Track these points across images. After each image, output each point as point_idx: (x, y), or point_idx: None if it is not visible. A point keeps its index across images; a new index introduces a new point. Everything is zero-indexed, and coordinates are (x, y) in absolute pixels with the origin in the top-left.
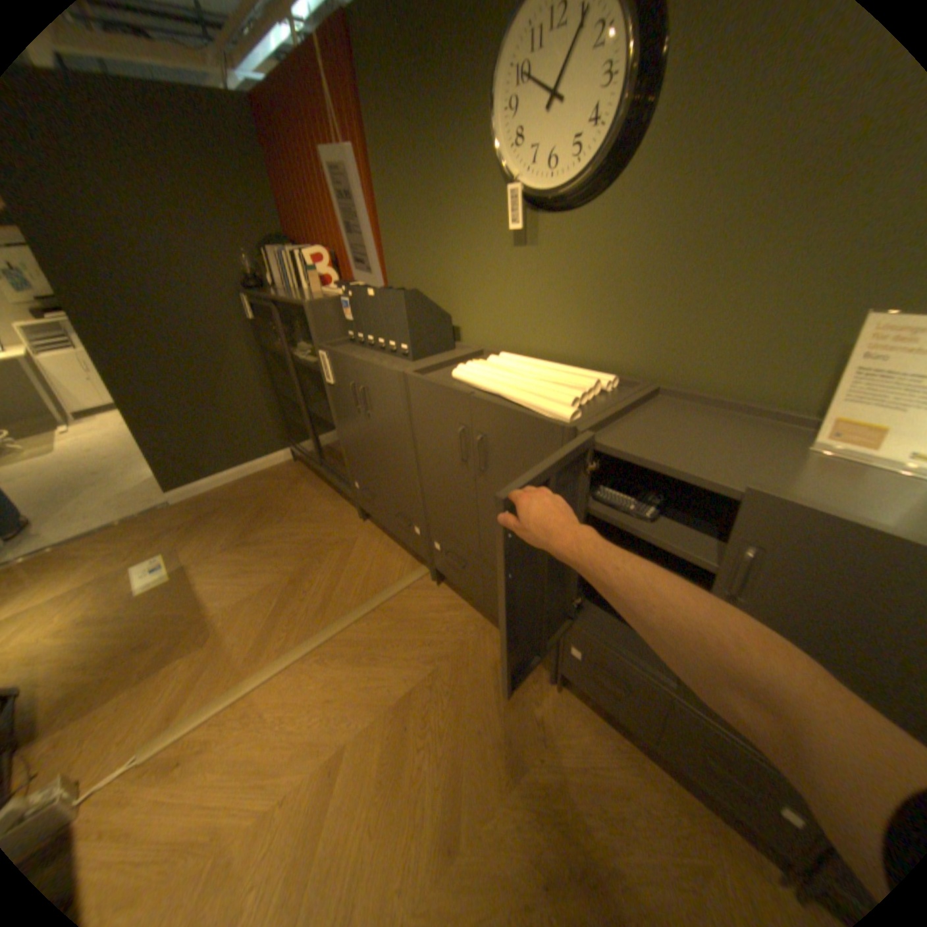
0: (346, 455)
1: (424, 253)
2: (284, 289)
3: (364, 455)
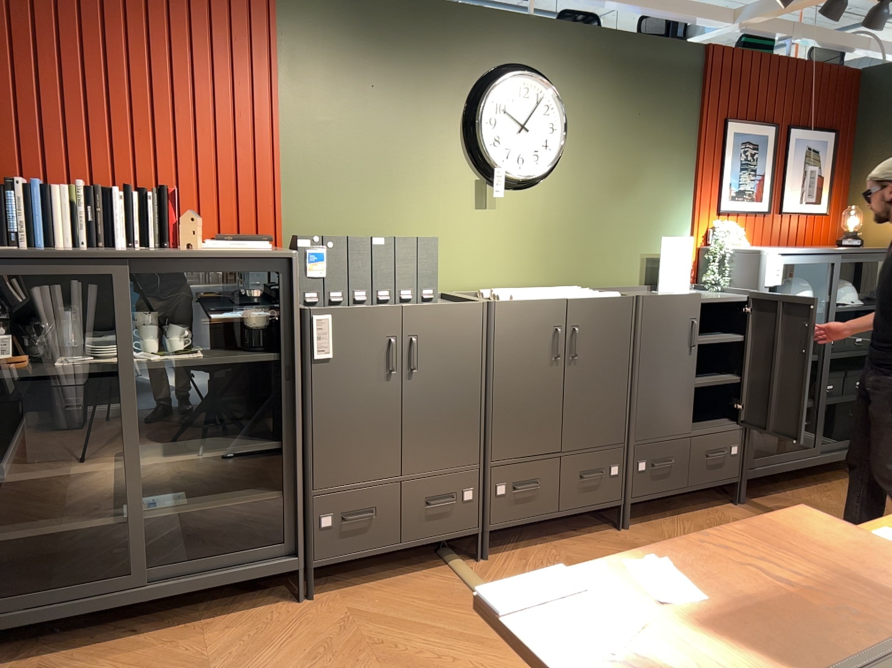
0: (312, 477)
1: (364, 209)
2: (37, 250)
3: (374, 445)
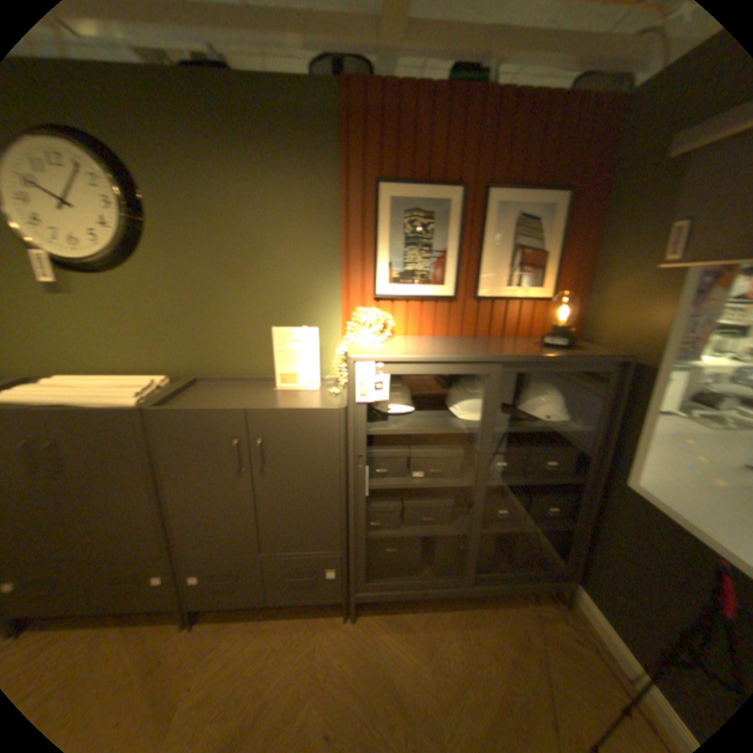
0: None
1: None
2: None
3: None
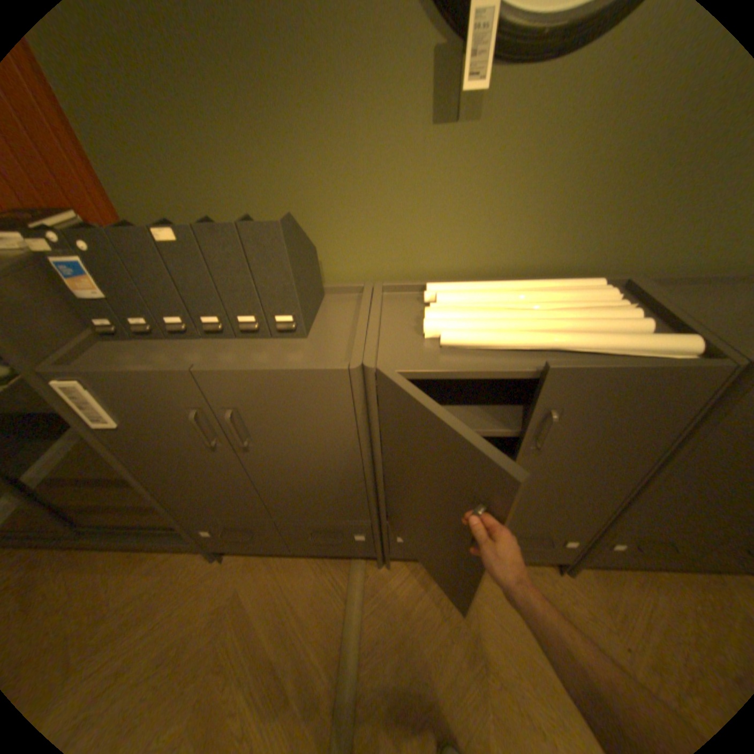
0: (172, 510)
1: (217, 146)
2: None
3: (229, 497)
